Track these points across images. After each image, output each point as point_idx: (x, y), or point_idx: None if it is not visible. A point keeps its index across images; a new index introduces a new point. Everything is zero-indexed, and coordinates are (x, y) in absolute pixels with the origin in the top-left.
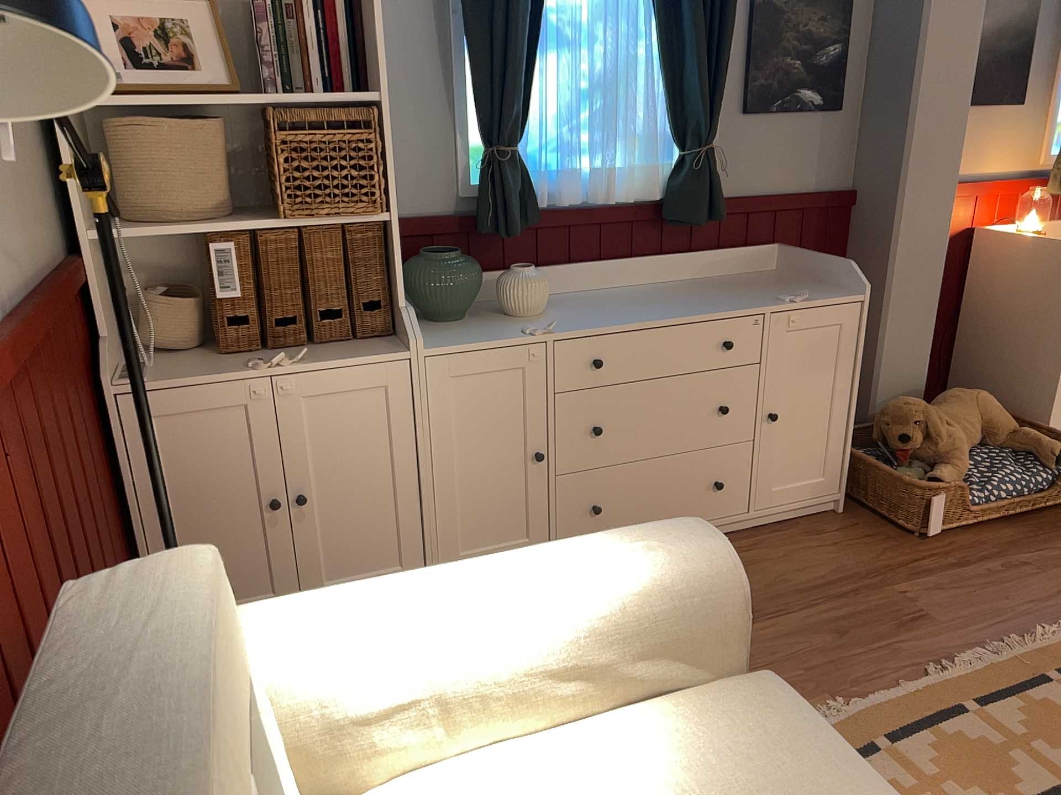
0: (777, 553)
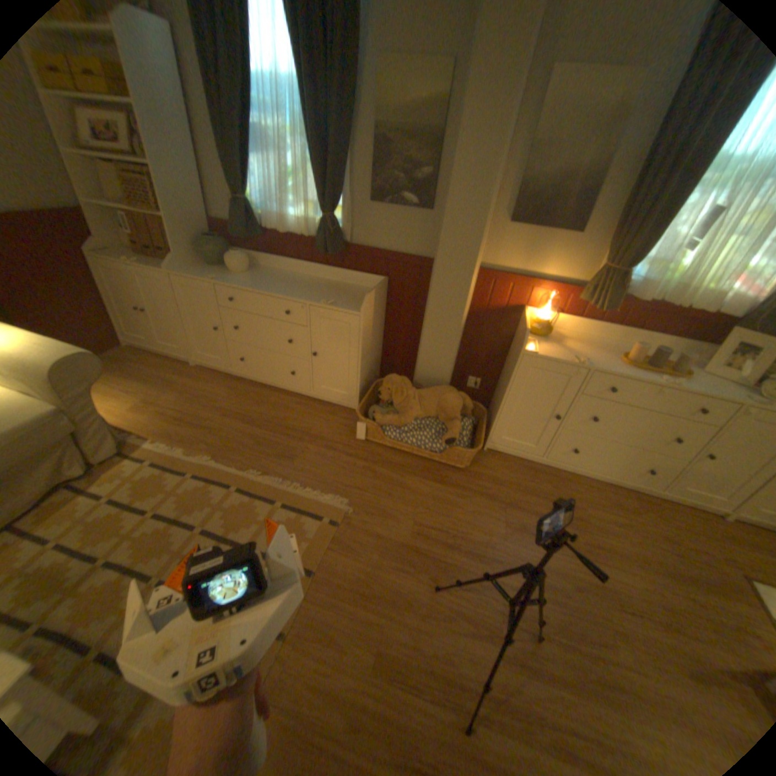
0: (305, 410)
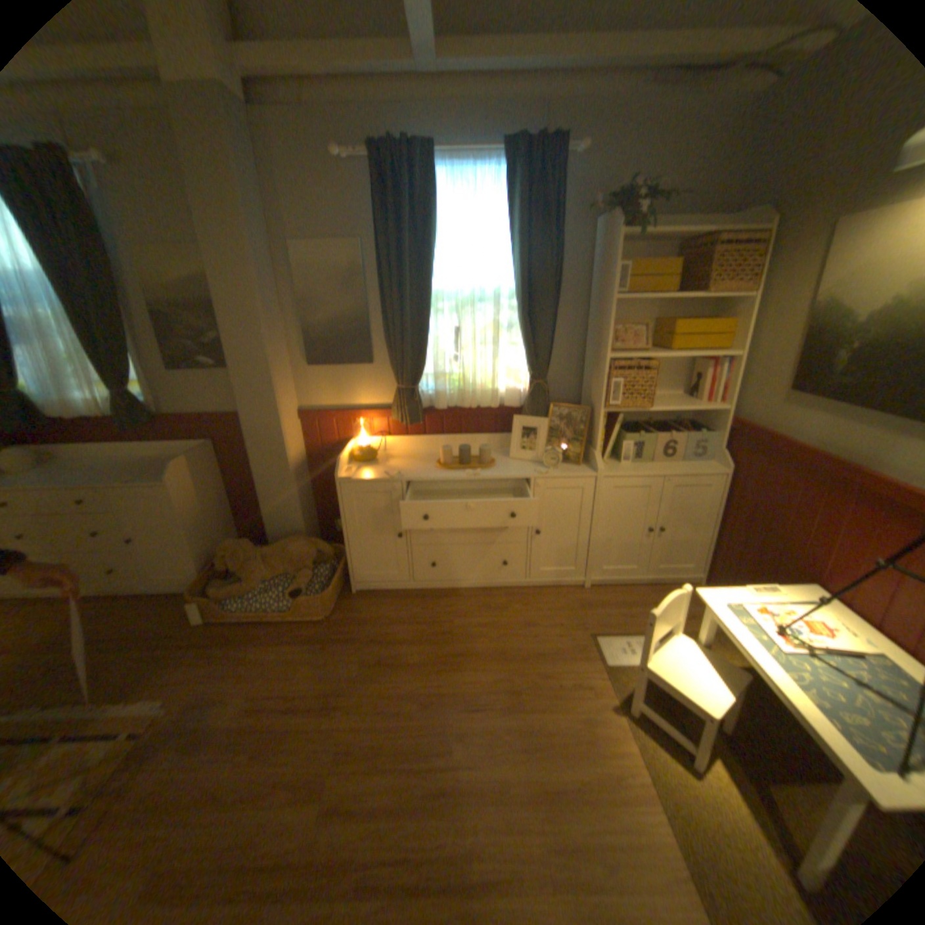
0: (130, 614)
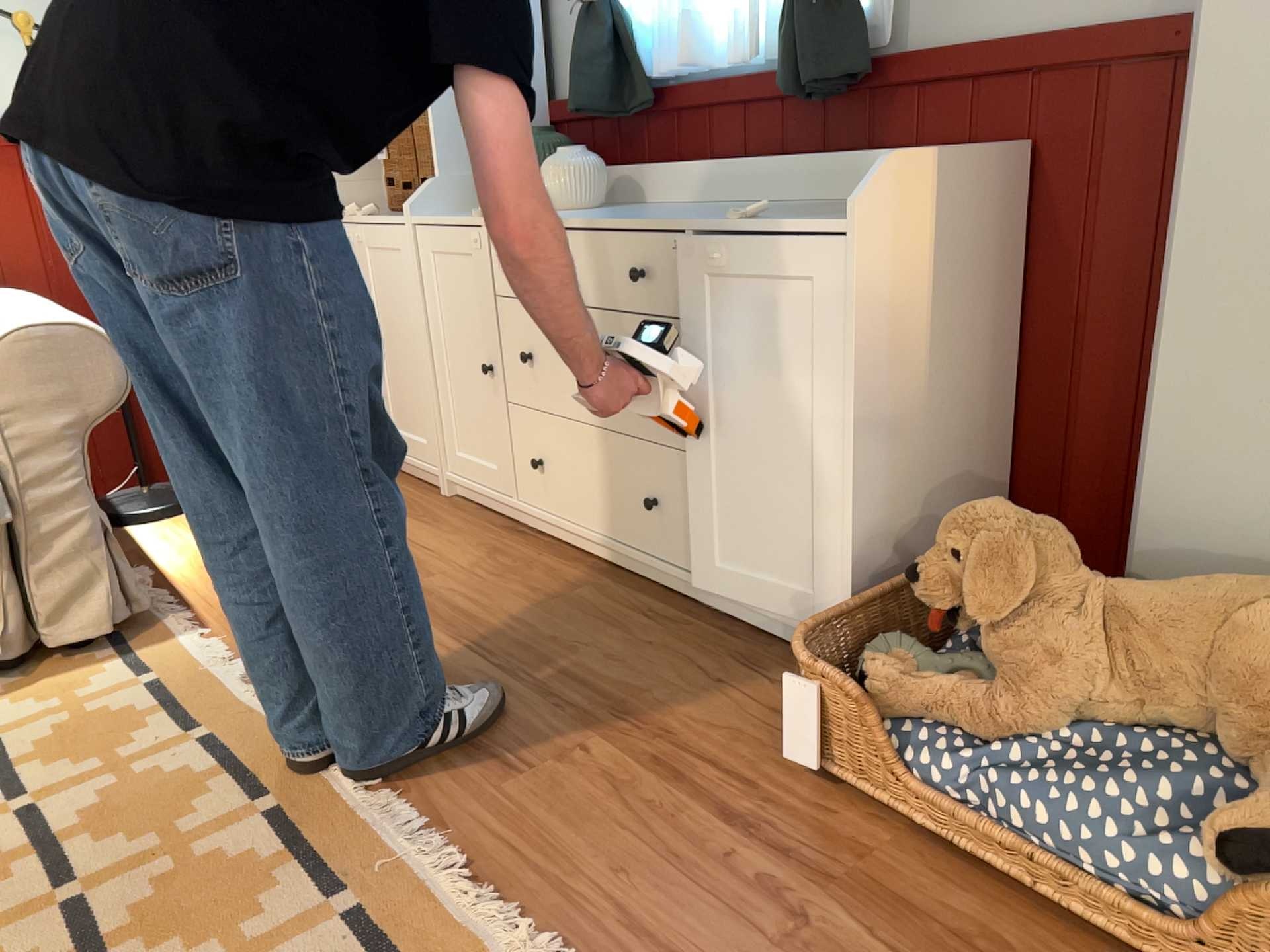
0: (659, 637)
